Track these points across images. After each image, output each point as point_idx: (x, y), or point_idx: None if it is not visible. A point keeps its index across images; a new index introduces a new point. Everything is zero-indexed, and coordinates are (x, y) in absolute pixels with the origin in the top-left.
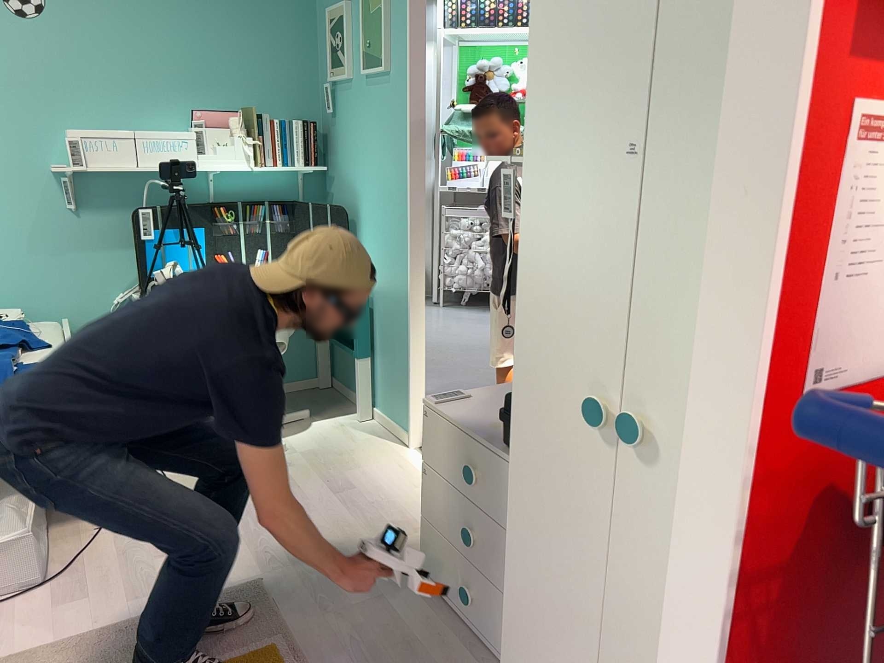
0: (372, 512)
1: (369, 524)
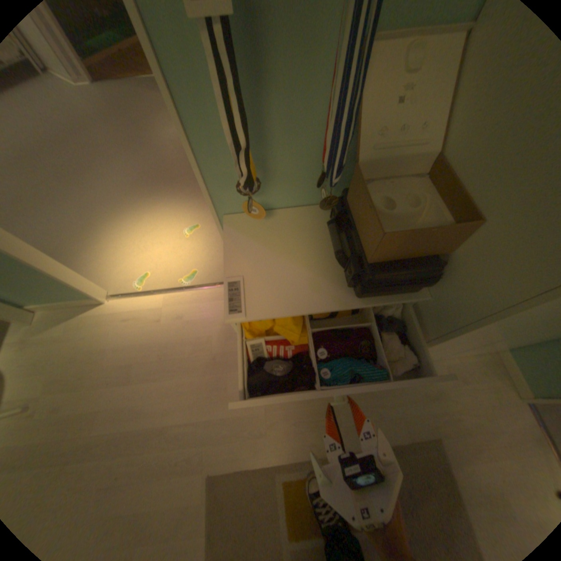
0: (171, 364)
1: (182, 370)
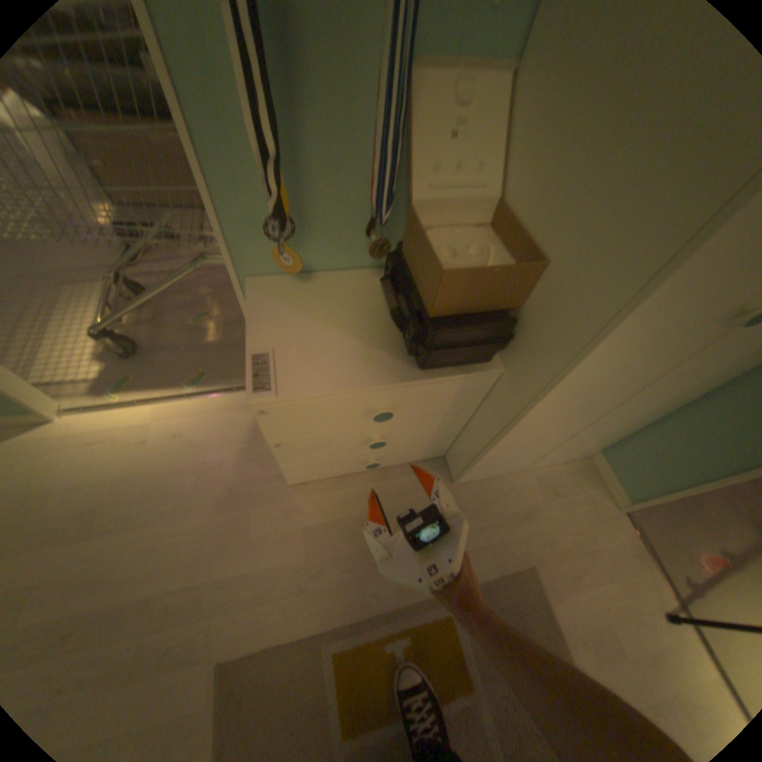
0: (161, 502)
1: (180, 510)
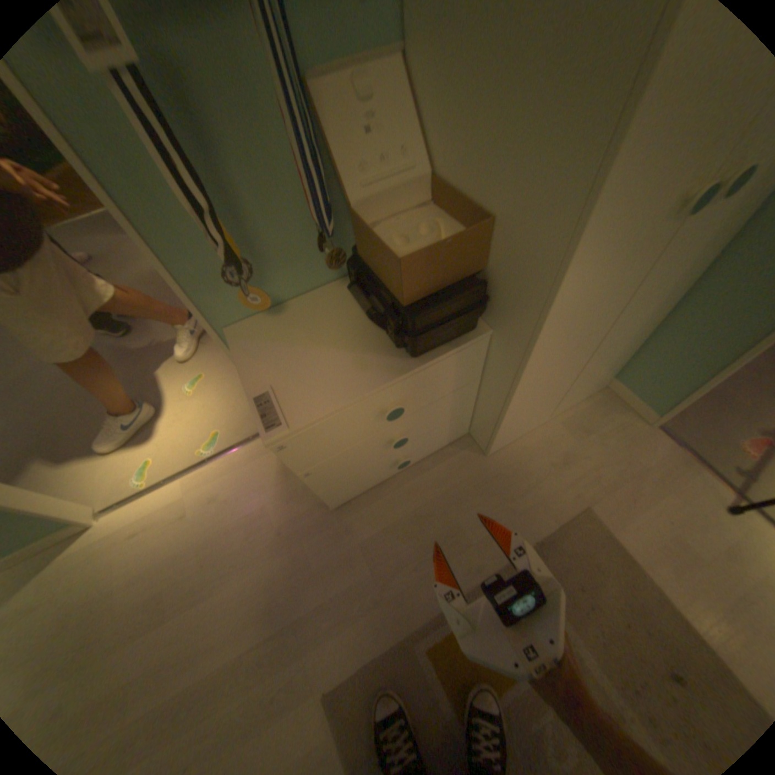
0: (219, 566)
1: (239, 567)
